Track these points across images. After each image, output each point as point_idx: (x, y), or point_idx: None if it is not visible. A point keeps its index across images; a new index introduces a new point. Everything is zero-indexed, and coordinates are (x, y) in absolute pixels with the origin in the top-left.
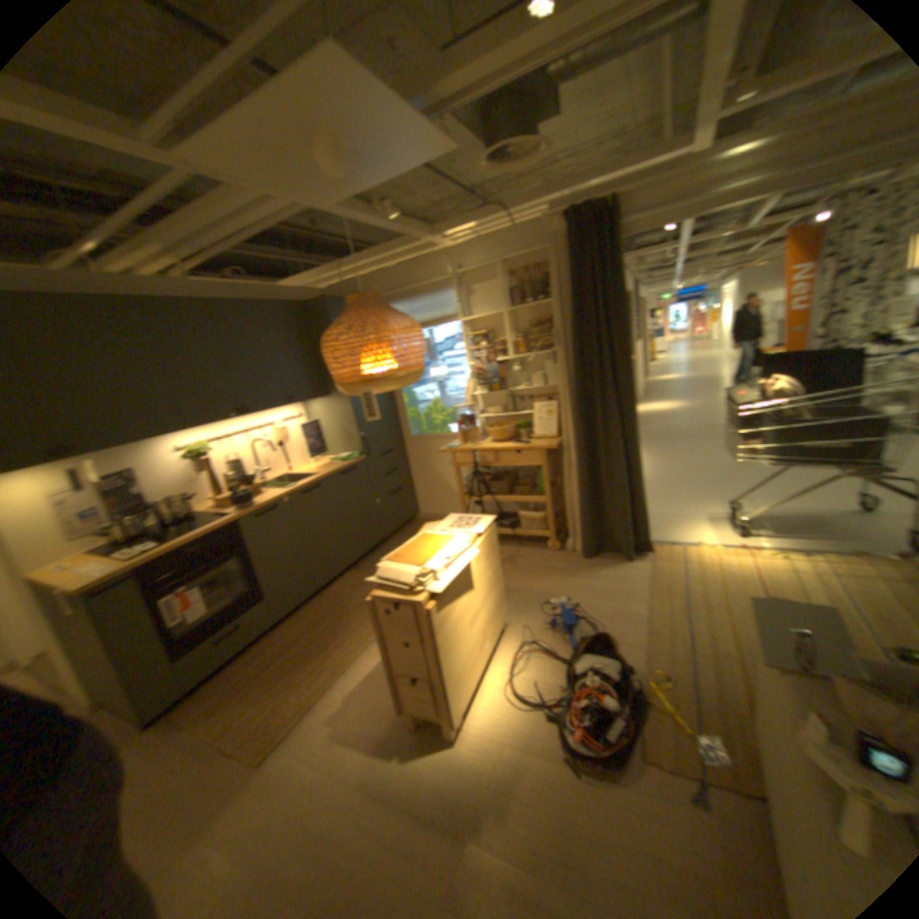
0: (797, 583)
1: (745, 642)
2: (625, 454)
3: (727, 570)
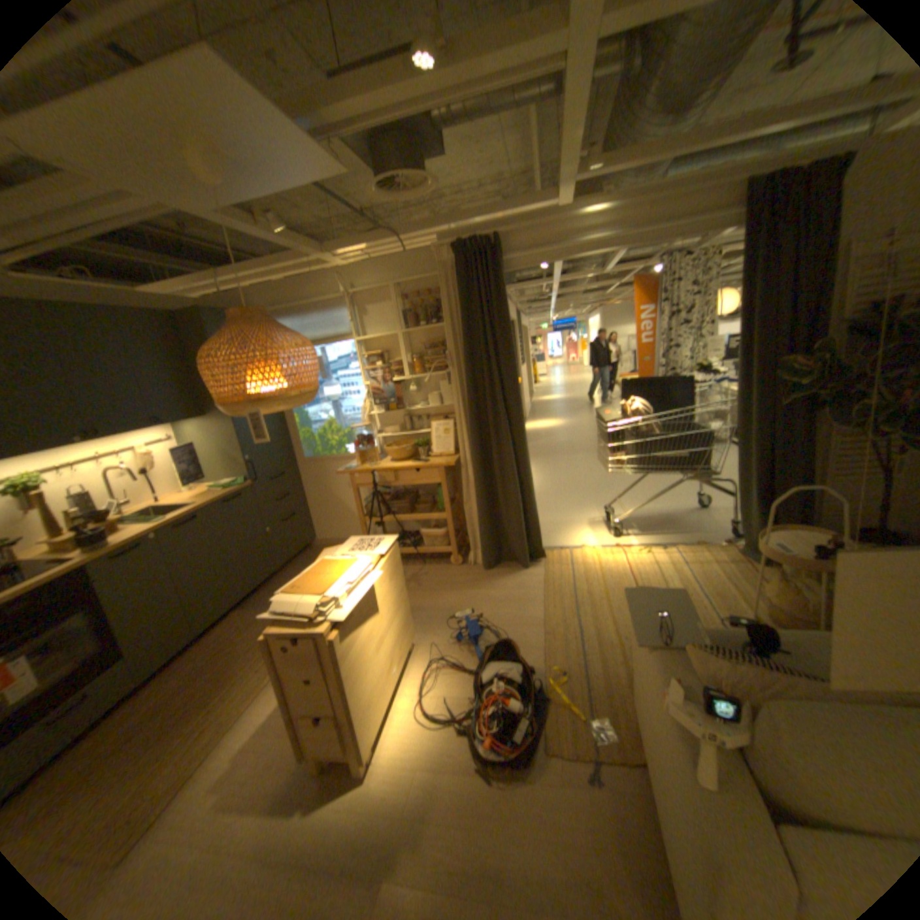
0: (658, 573)
1: (623, 629)
2: (517, 469)
3: (606, 568)
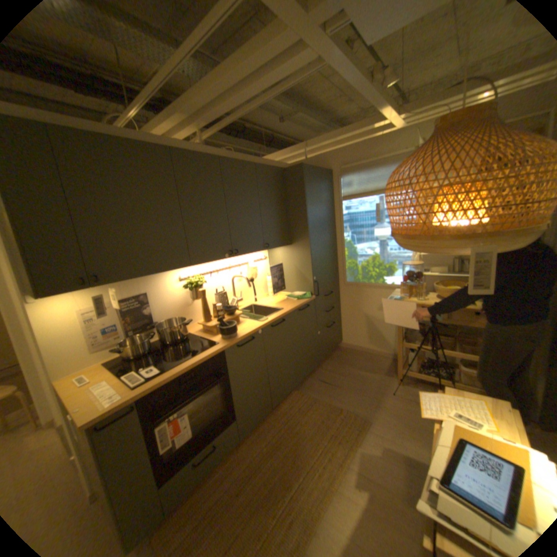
0: None
1: None
2: None
3: None
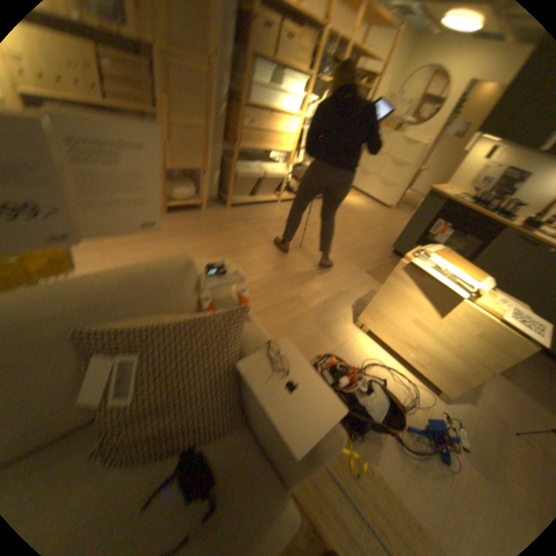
0: None
1: None
2: None
3: None
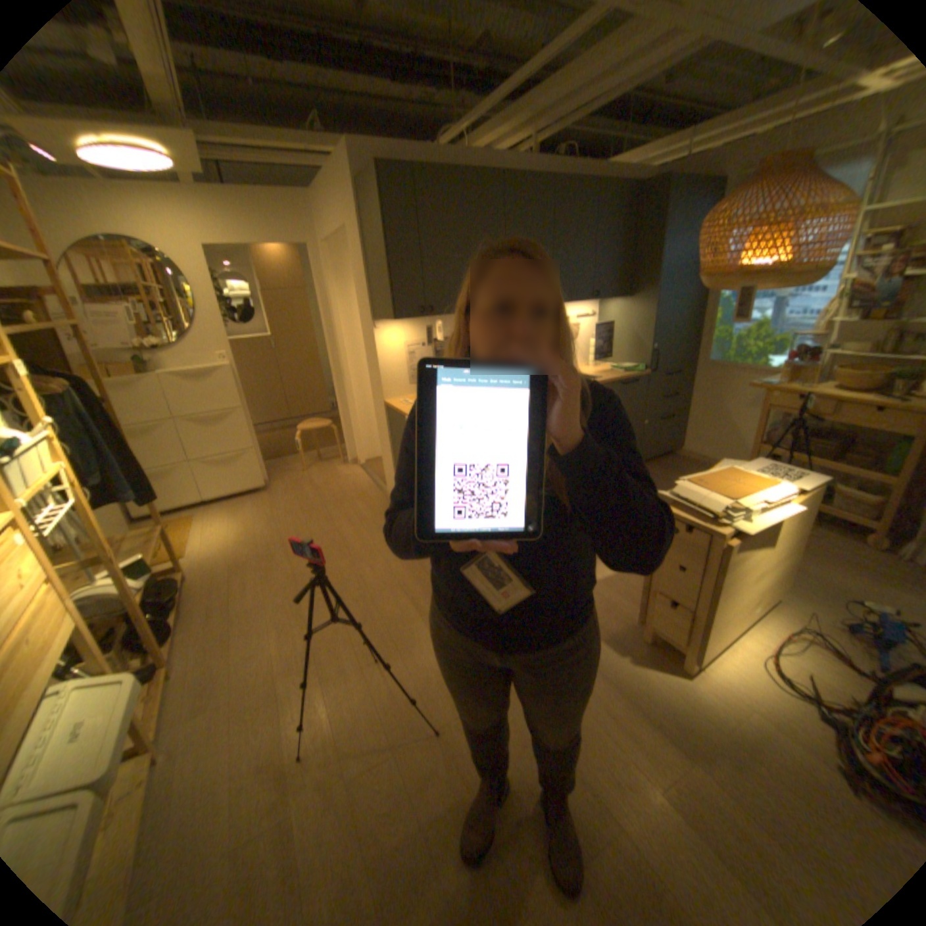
0: None
1: None
2: None
3: None
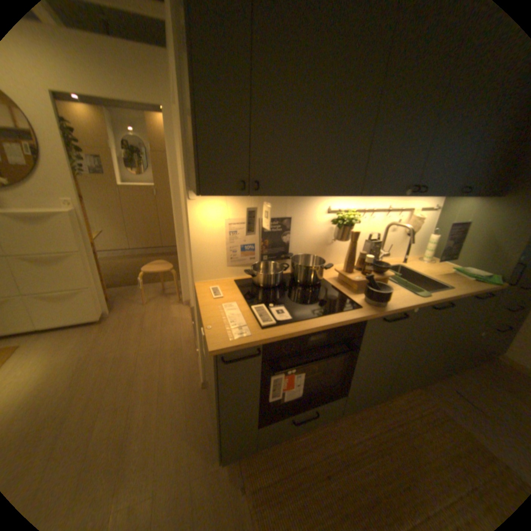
0: None
1: None
2: None
3: None
